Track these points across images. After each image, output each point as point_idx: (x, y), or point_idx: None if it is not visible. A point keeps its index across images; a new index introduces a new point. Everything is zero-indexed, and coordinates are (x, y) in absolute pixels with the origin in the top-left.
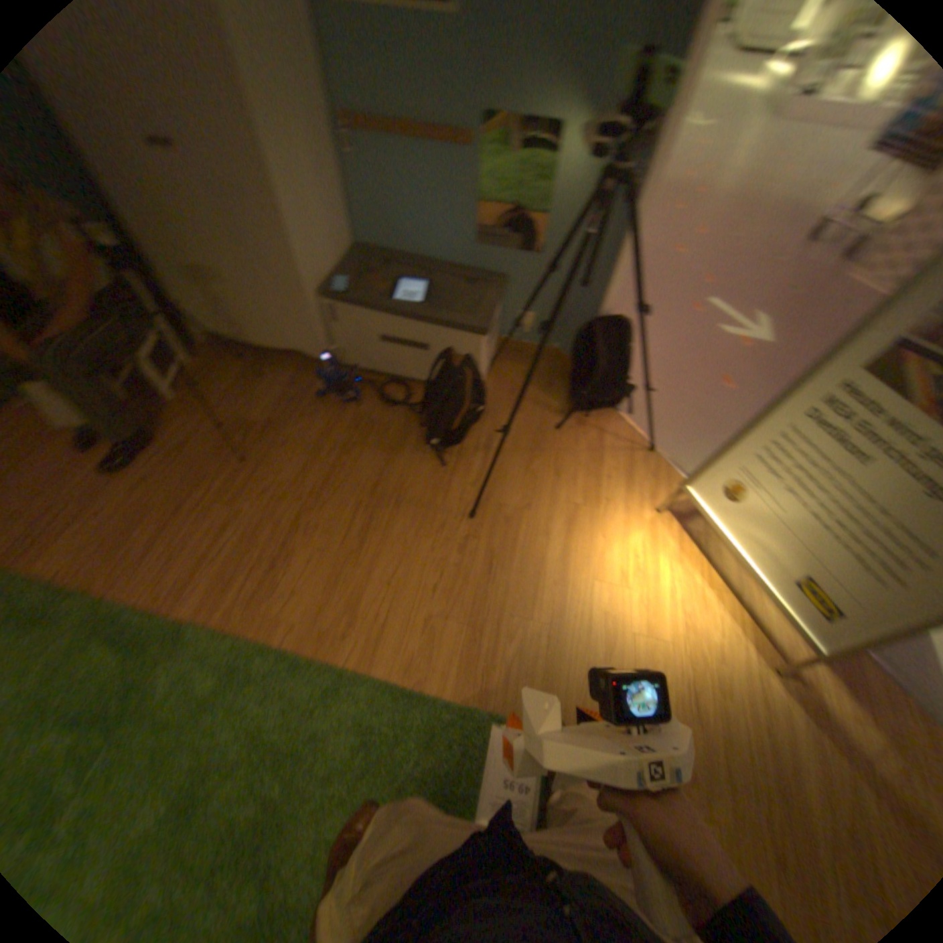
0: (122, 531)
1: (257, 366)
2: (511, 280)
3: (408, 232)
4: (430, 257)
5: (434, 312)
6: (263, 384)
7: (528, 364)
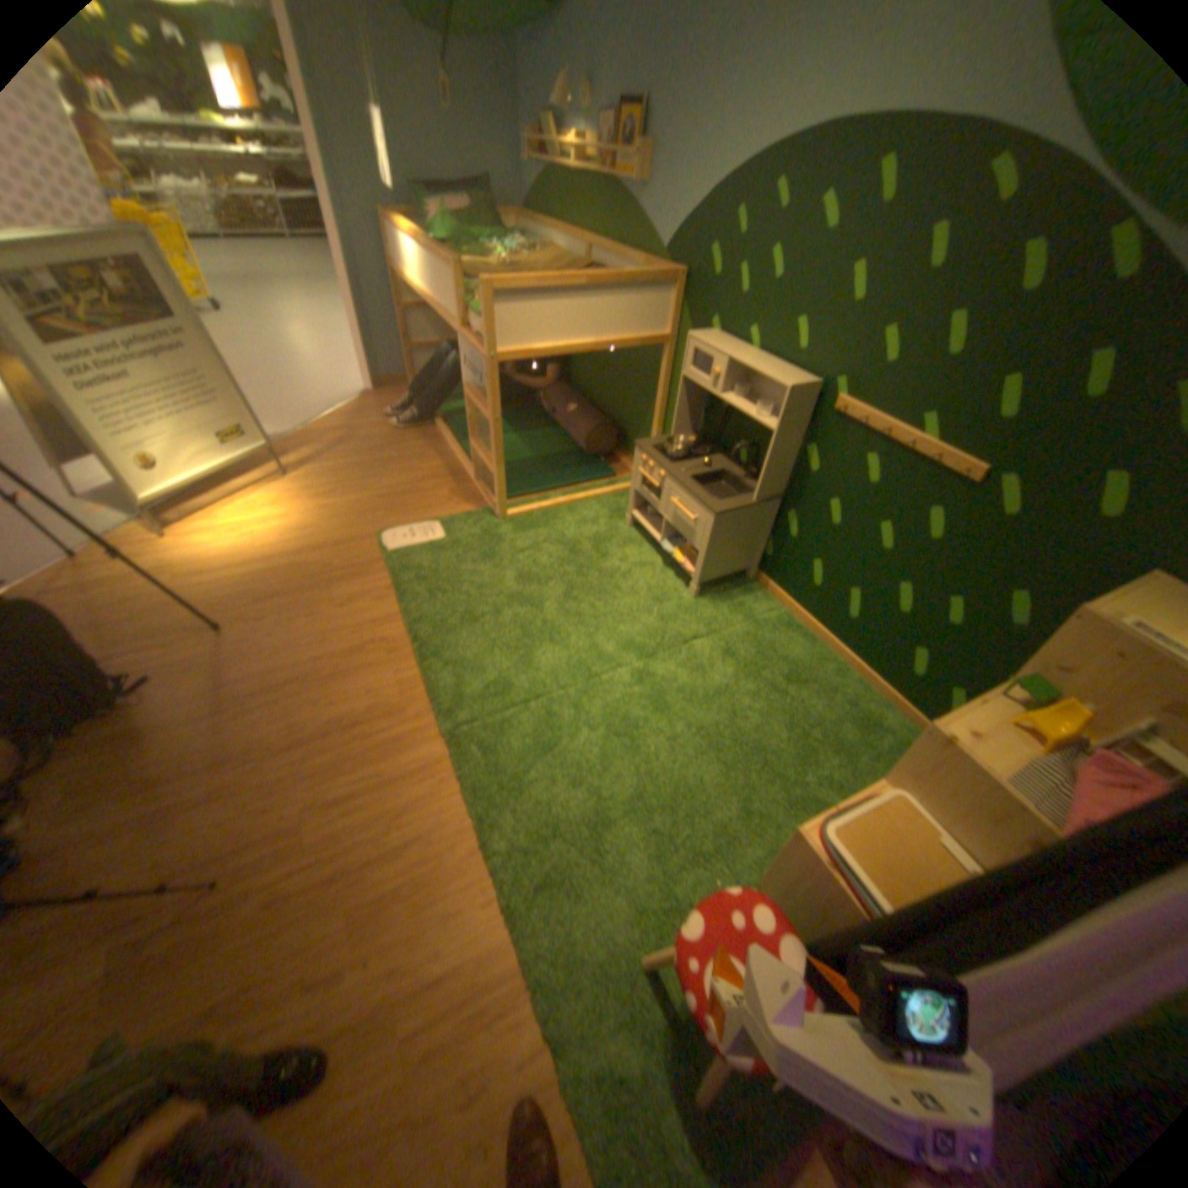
0: (383, 908)
1: None
2: None
3: None
4: None
5: None
6: None
7: None
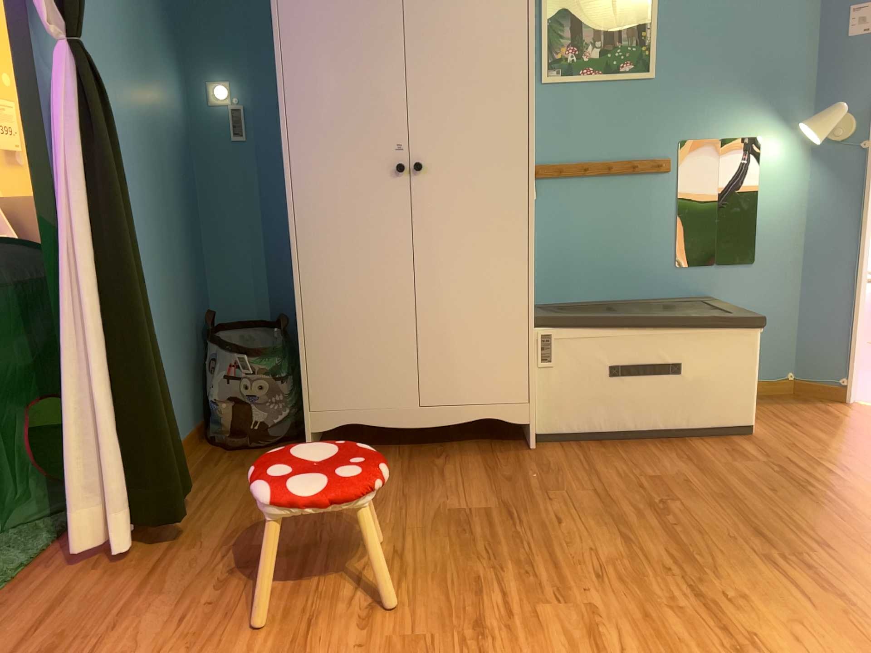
0: None
1: (417, 456)
2: (724, 299)
3: (594, 268)
4: (620, 291)
5: (689, 315)
6: (446, 469)
7: (772, 402)
